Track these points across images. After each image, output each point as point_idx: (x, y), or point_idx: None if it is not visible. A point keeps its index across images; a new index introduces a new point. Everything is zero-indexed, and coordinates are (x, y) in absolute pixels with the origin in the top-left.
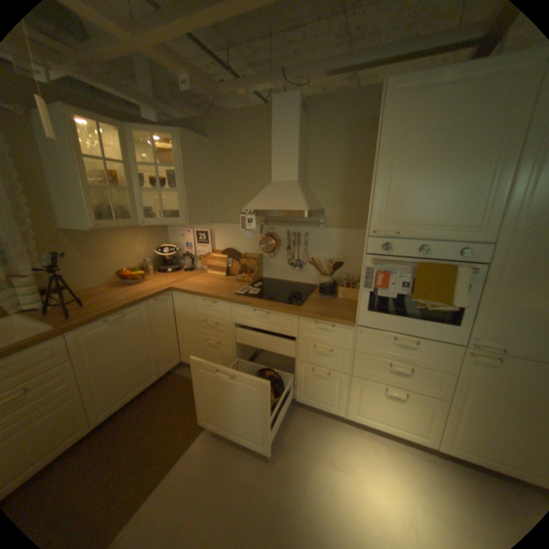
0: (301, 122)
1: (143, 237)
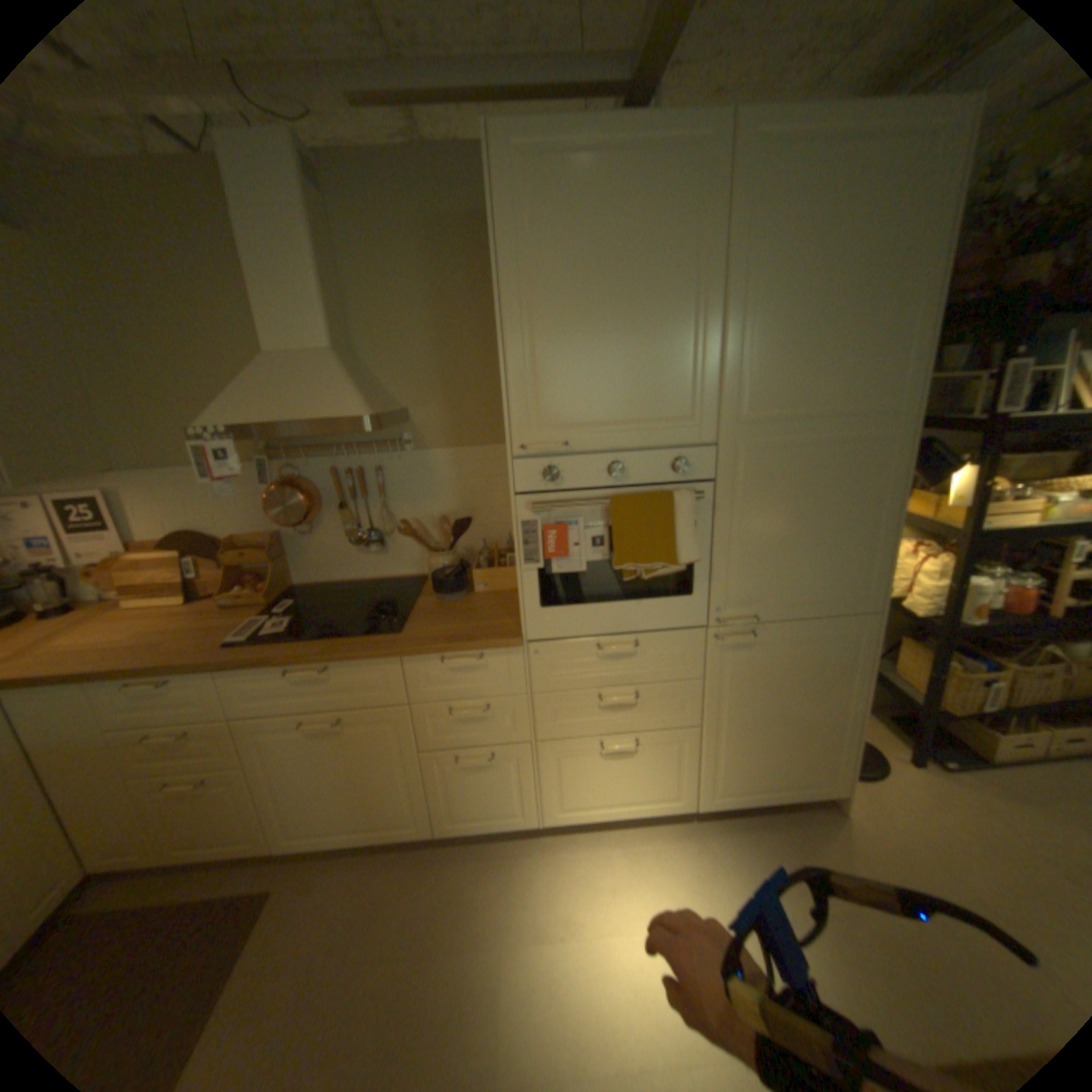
0: (310, 208)
1: None
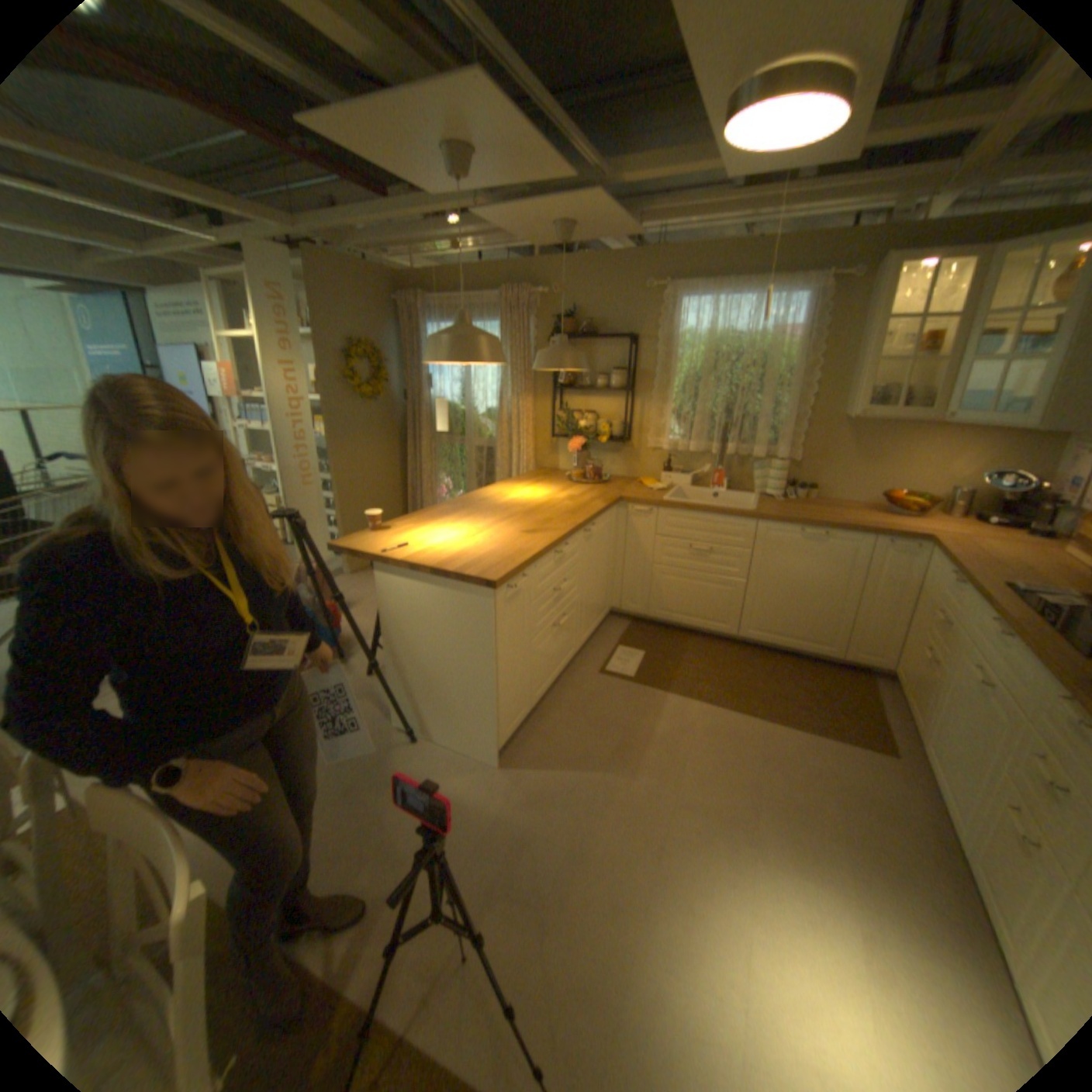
0: None
1: (984, 448)
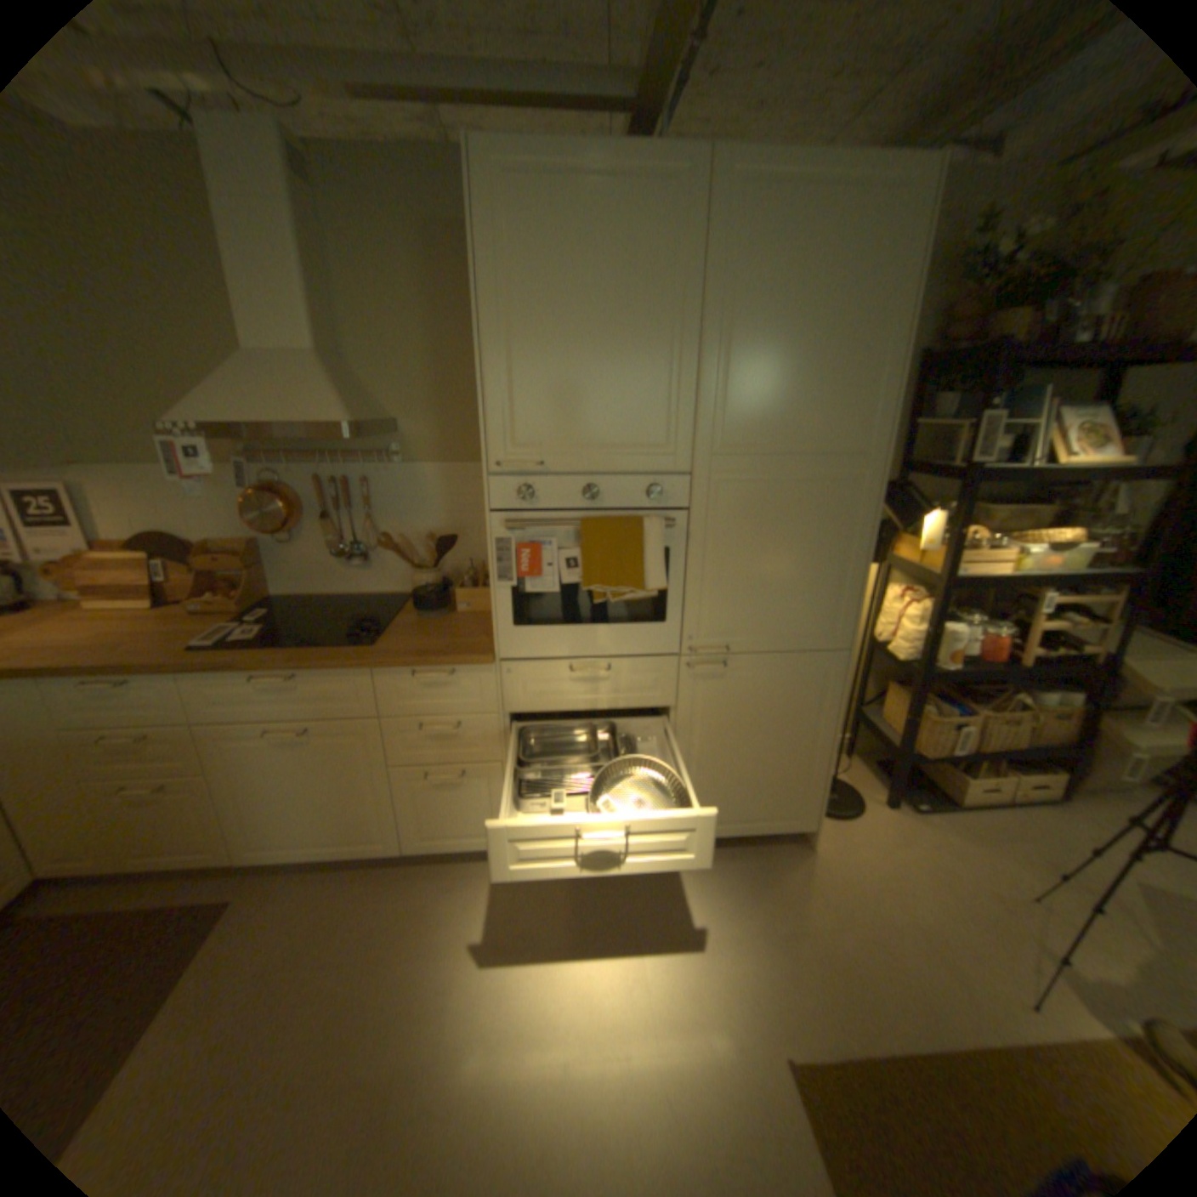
0: (296, 204)
1: None
